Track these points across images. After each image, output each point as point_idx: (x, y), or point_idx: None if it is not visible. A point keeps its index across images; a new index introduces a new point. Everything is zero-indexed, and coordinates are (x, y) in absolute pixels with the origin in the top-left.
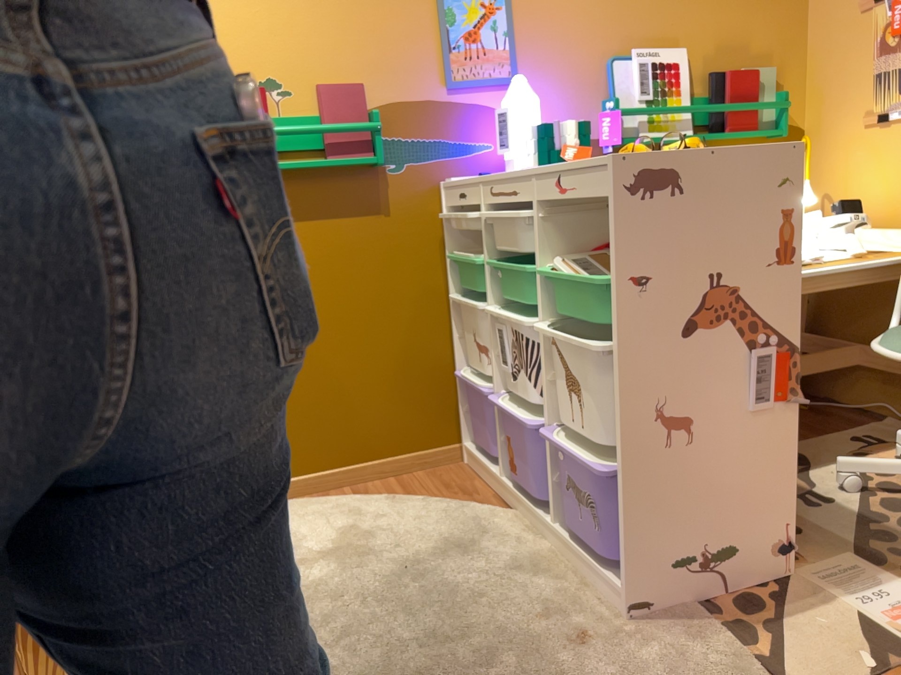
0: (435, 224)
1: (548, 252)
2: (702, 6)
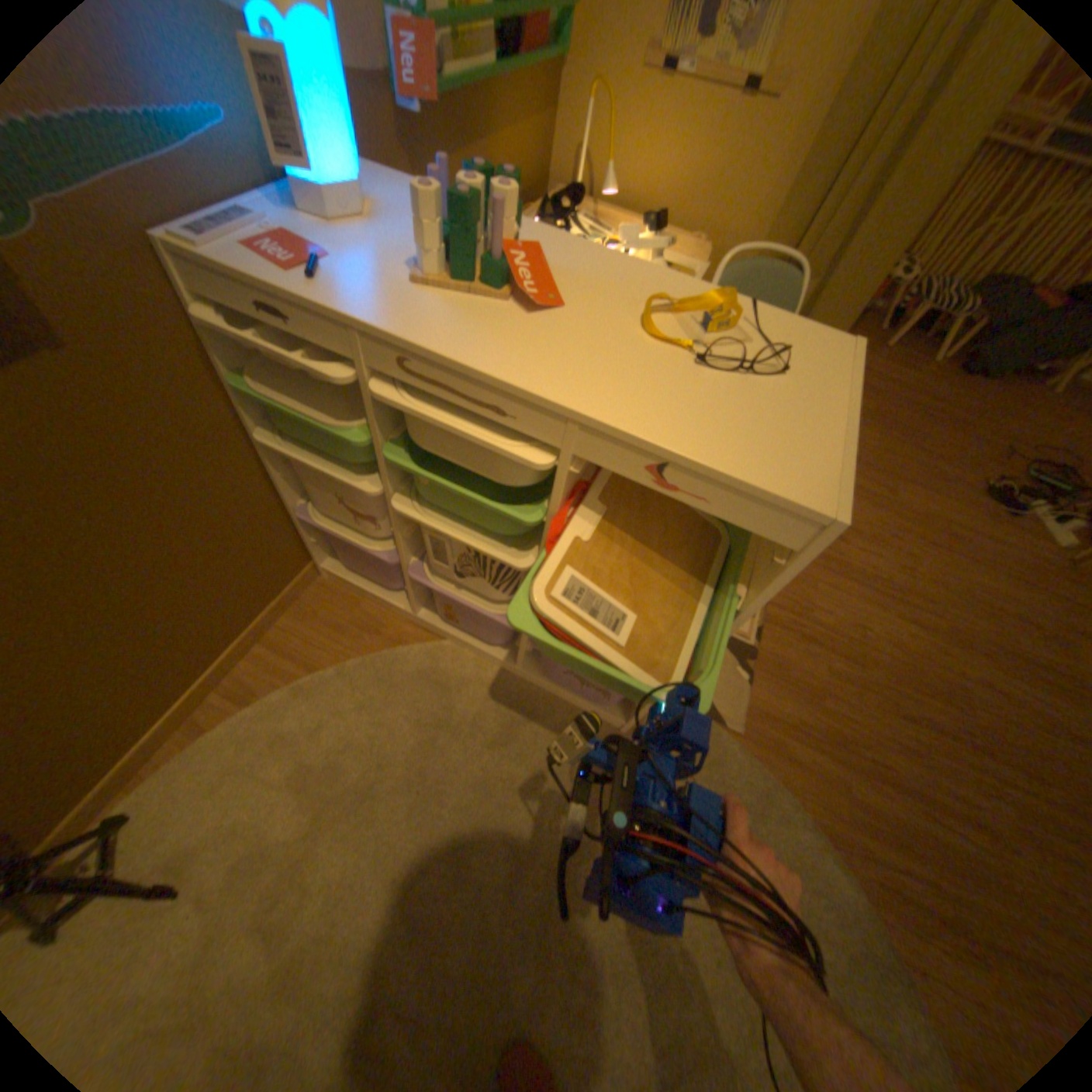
0: (174, 324)
1: (567, 493)
2: None
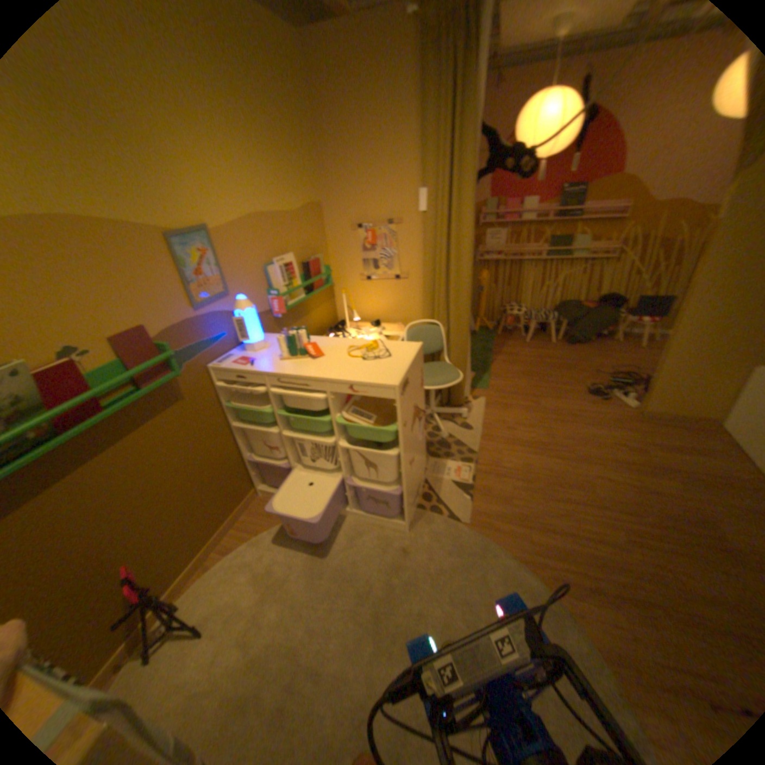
0: (211, 390)
1: (336, 409)
2: (292, 228)
